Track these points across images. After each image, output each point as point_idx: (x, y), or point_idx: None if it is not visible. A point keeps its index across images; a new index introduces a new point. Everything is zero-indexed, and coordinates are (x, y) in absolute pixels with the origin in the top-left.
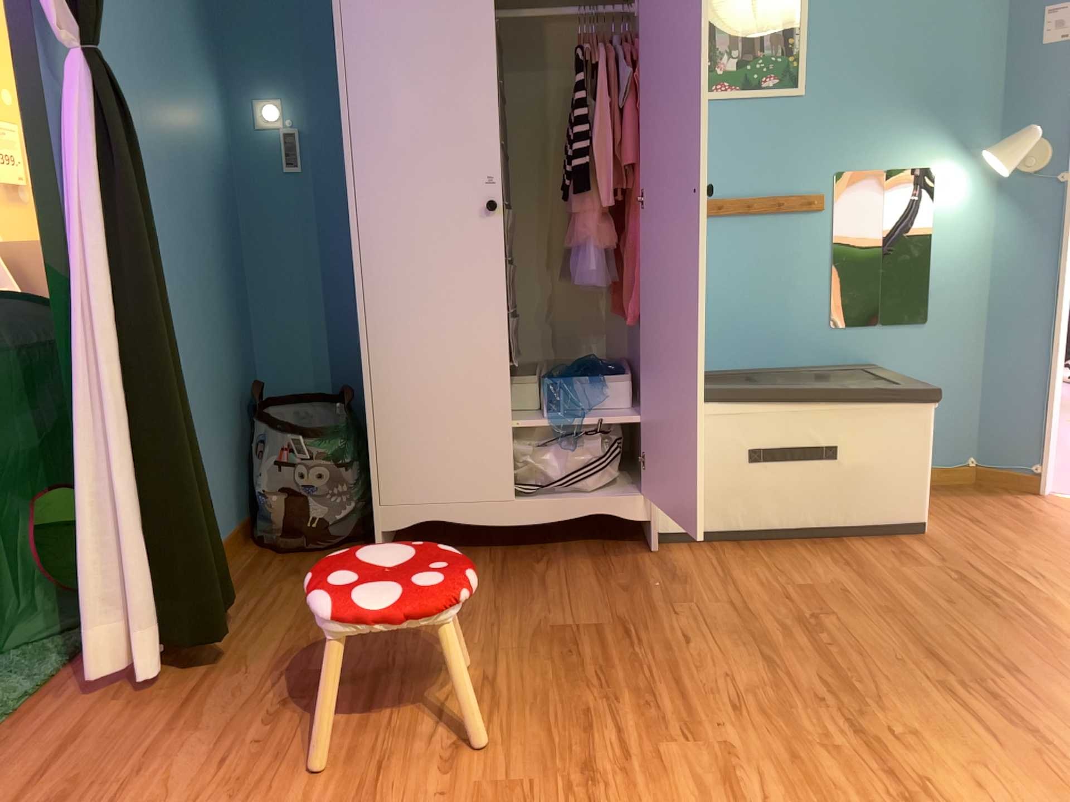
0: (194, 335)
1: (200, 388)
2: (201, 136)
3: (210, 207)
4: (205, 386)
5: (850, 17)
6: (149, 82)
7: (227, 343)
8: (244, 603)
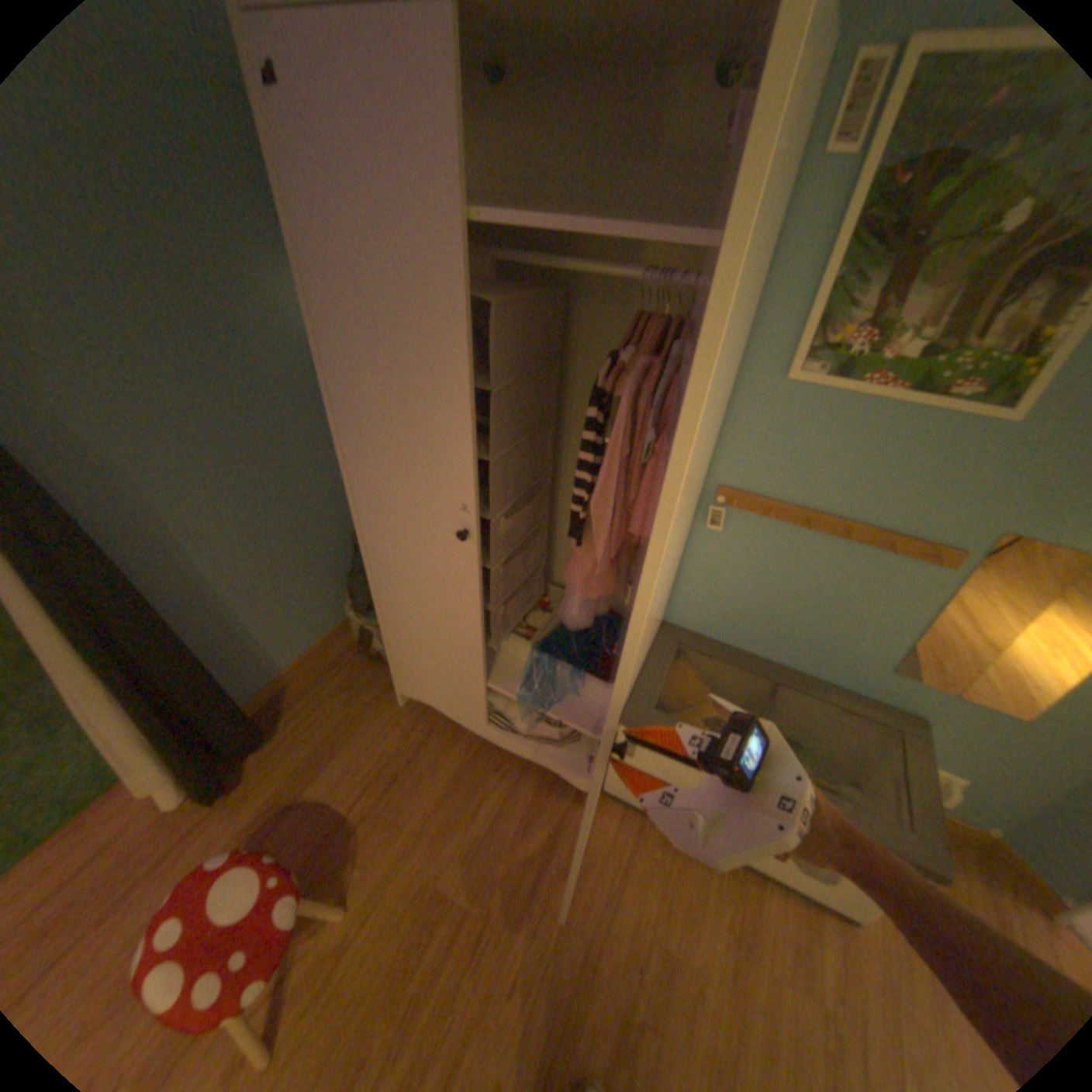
0: (270, 525)
1: (284, 560)
2: (274, 336)
3: (294, 403)
4: (292, 554)
5: None
6: (158, 318)
7: (324, 507)
8: (292, 727)
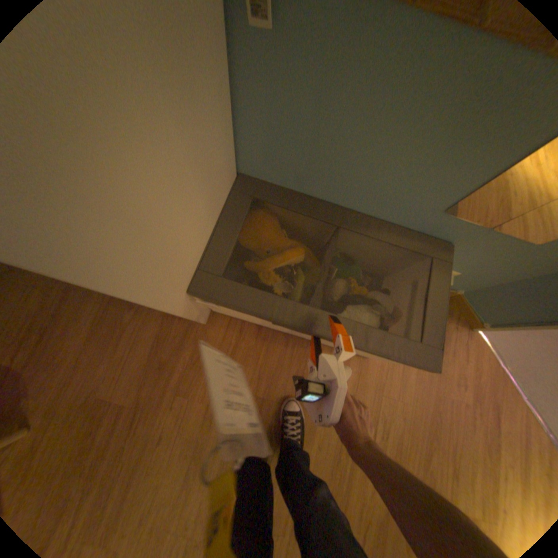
0: None
1: None
2: None
3: None
4: None
5: None
6: None
7: None
8: None
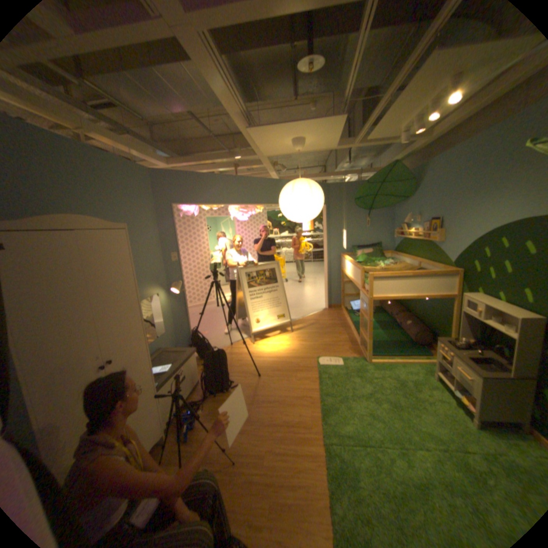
0: None
1: None
2: None
3: None
4: None
5: (134, 259)
6: None
7: None
8: None
